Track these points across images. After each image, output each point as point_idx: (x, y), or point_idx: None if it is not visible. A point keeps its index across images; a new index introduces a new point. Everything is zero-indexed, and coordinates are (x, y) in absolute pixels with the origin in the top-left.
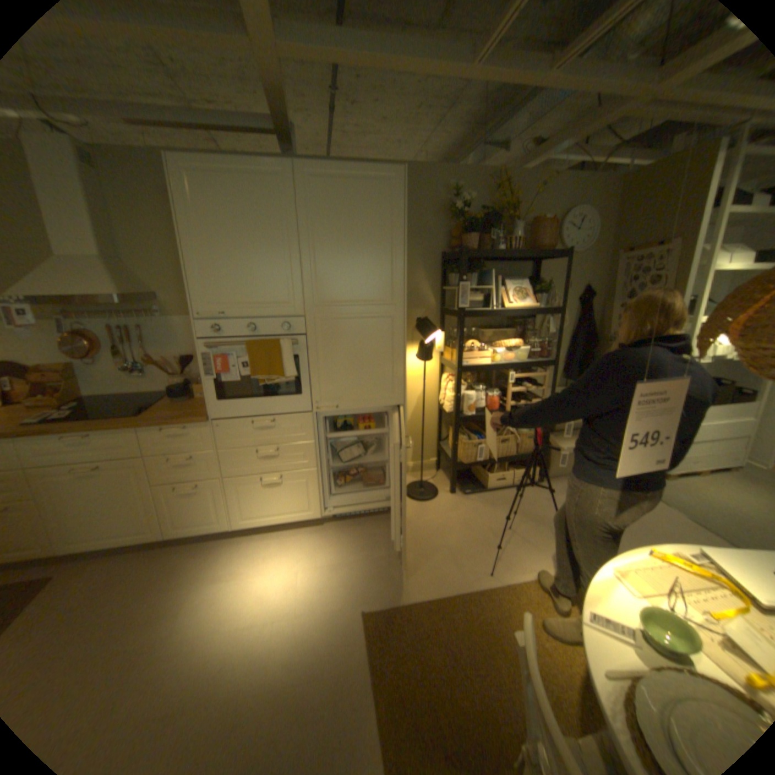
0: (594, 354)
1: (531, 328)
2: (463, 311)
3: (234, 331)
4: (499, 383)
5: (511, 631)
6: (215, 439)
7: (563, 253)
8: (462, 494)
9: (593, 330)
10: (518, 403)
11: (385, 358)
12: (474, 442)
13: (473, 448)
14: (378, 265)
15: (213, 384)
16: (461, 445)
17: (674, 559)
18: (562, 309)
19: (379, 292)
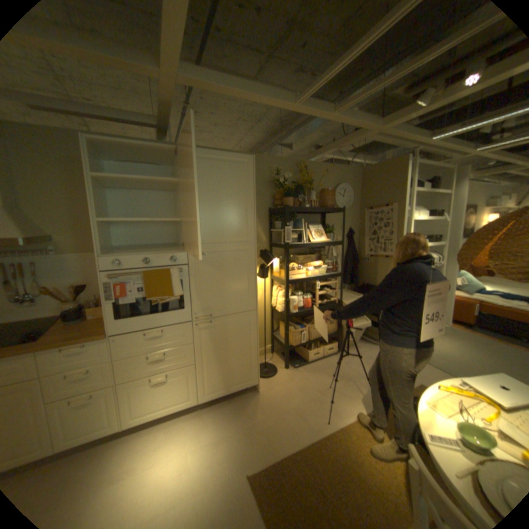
0: (358, 268)
1: (323, 254)
2: (288, 245)
3: (132, 264)
4: (308, 289)
5: (352, 462)
6: (111, 352)
7: (339, 209)
8: (293, 368)
9: (356, 254)
10: (320, 301)
11: (243, 277)
12: (298, 330)
13: (298, 335)
14: (238, 216)
15: (112, 307)
16: (290, 334)
17: (450, 389)
18: (342, 242)
19: (239, 234)
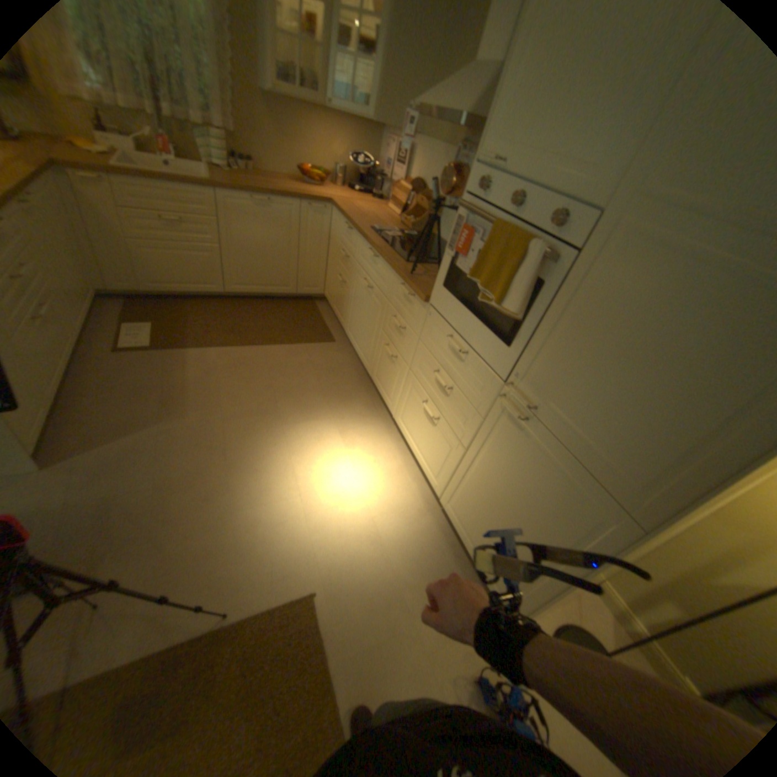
0: None
1: None
2: None
3: (499, 200)
4: None
5: None
6: (422, 329)
7: None
8: None
9: None
10: None
11: (700, 416)
12: None
13: None
14: None
15: (449, 265)
16: None
17: None
18: None
19: None
